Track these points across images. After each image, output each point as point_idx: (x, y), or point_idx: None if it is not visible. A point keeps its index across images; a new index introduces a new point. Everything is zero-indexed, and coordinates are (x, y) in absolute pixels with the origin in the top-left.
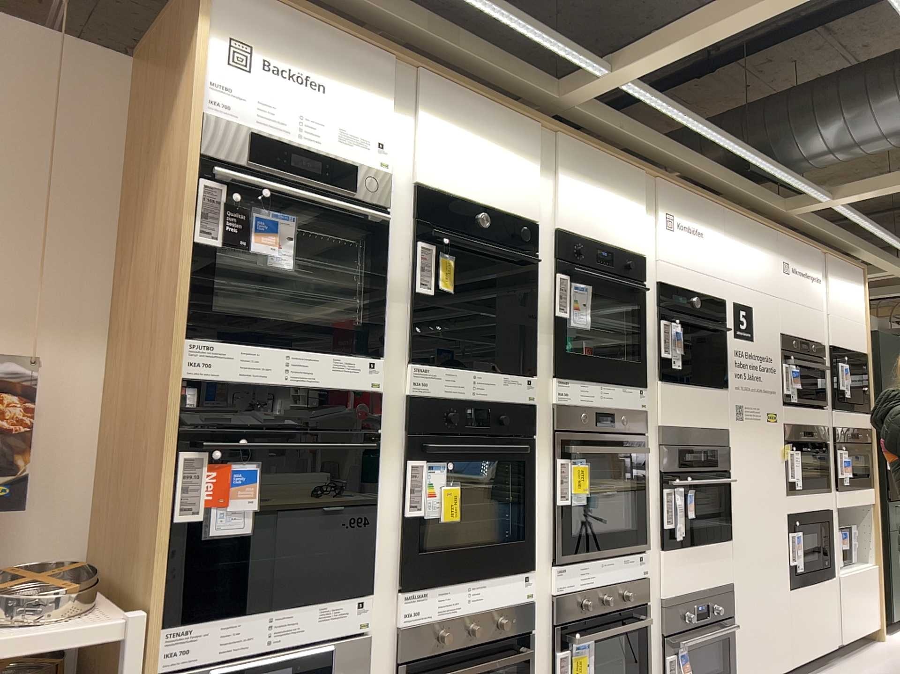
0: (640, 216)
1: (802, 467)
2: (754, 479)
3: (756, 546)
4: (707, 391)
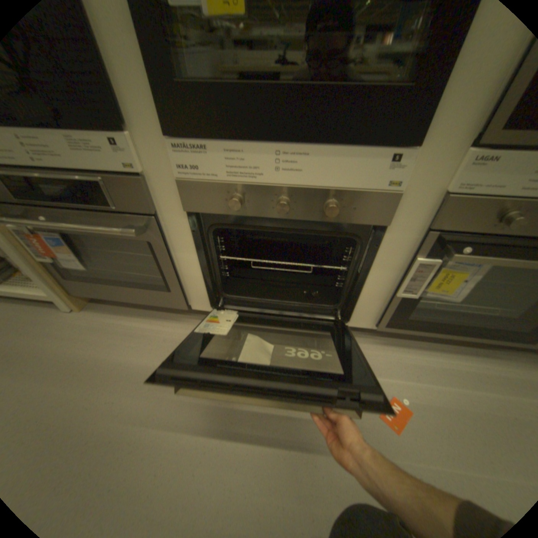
0: None
1: None
2: None
3: None
4: None
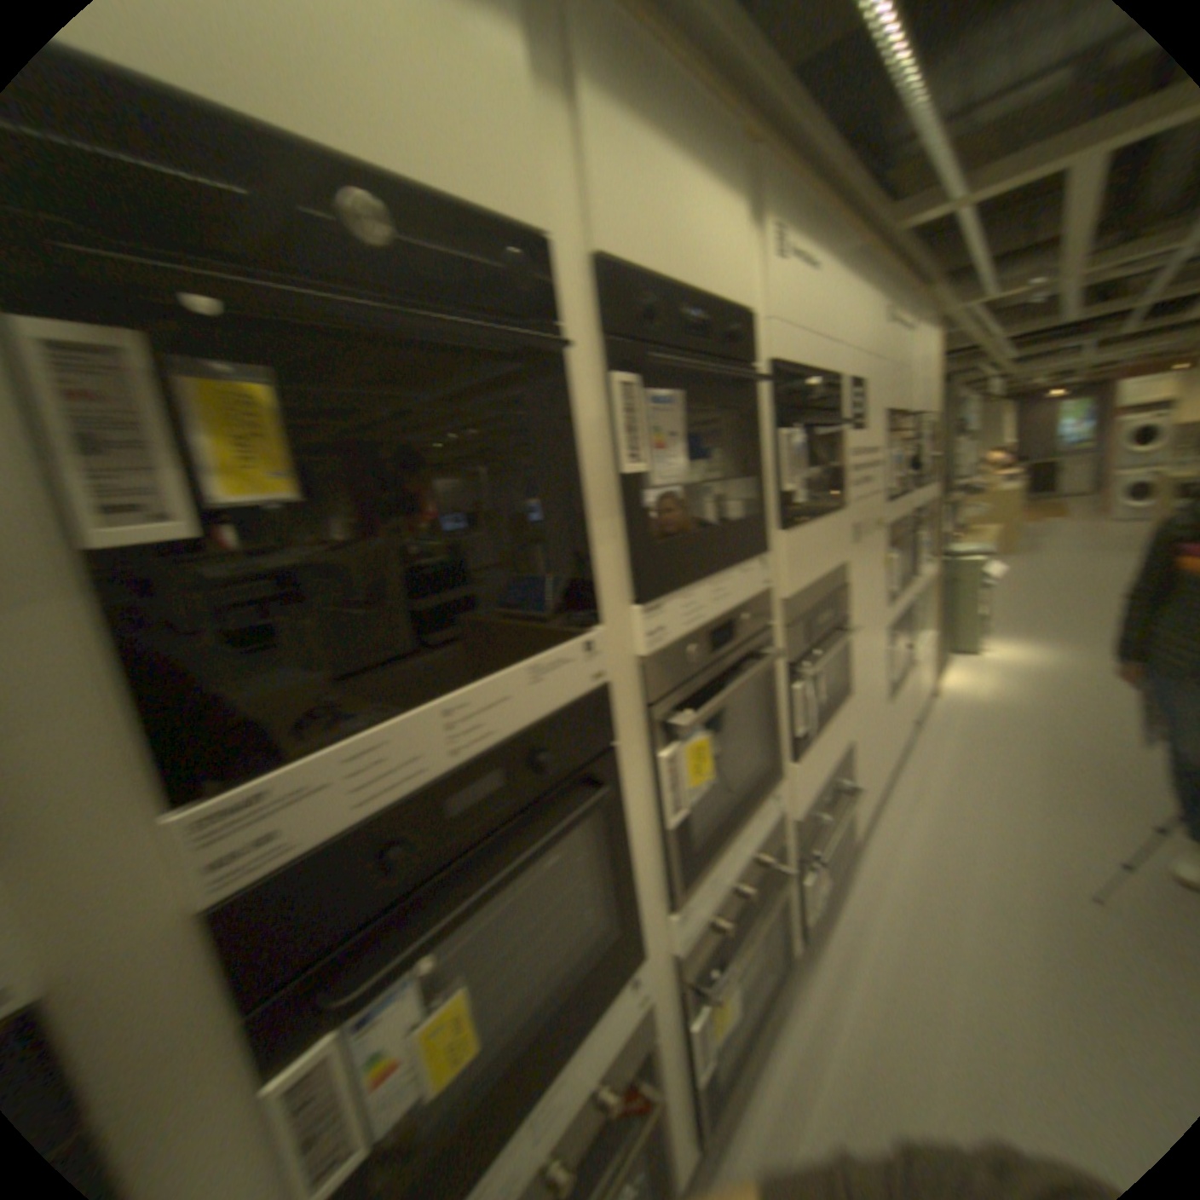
0: (754, 225)
1: (906, 572)
2: (876, 612)
3: (877, 688)
4: (840, 522)
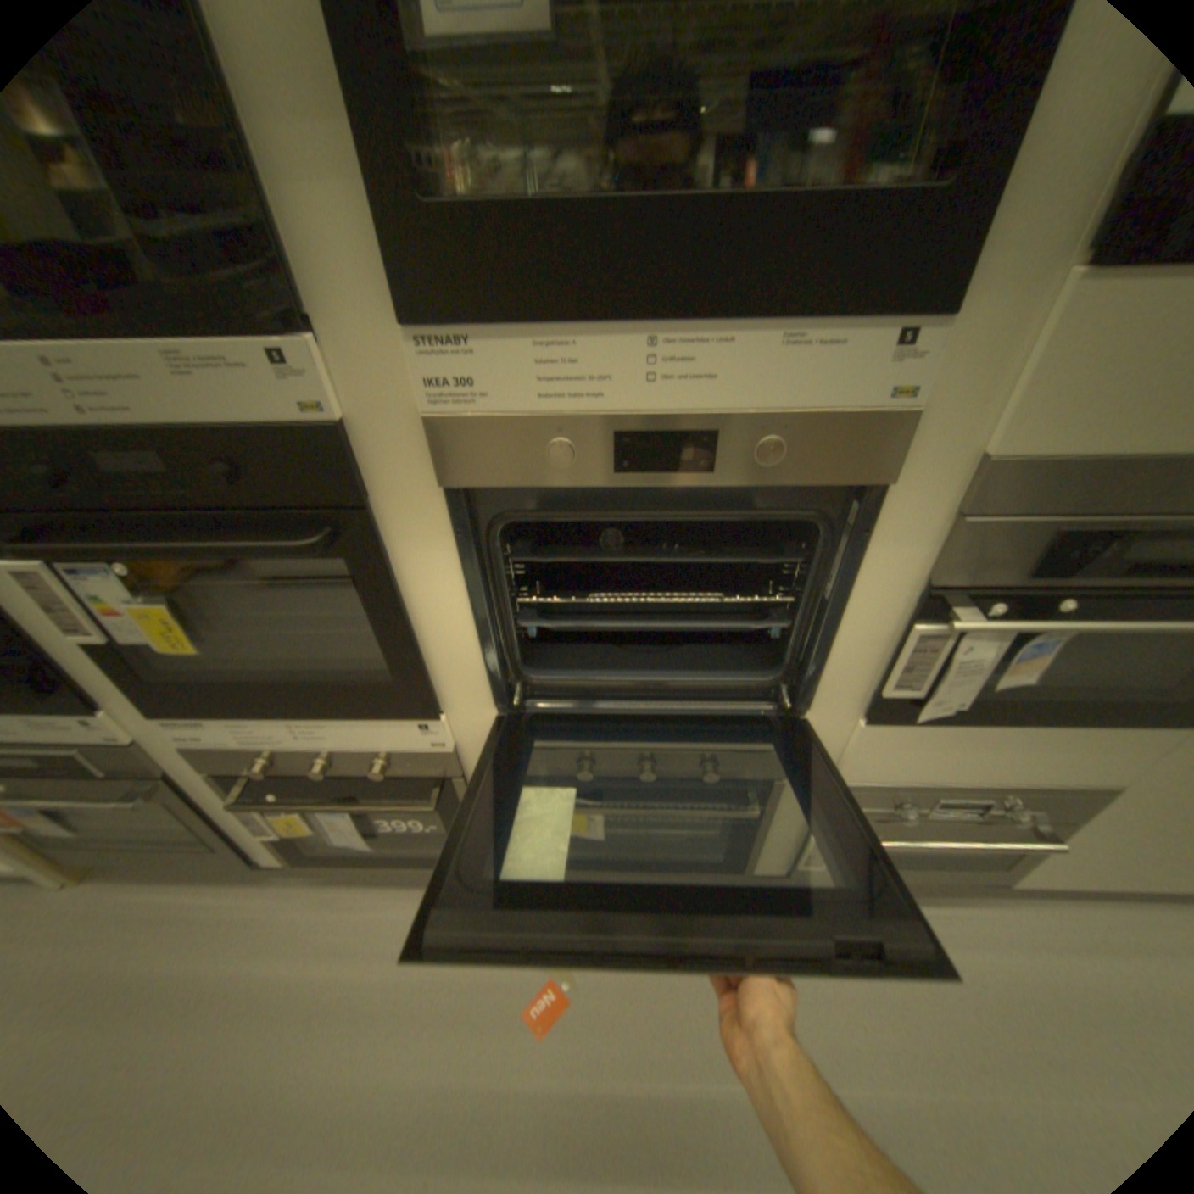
0: None
1: None
2: None
3: None
4: None
